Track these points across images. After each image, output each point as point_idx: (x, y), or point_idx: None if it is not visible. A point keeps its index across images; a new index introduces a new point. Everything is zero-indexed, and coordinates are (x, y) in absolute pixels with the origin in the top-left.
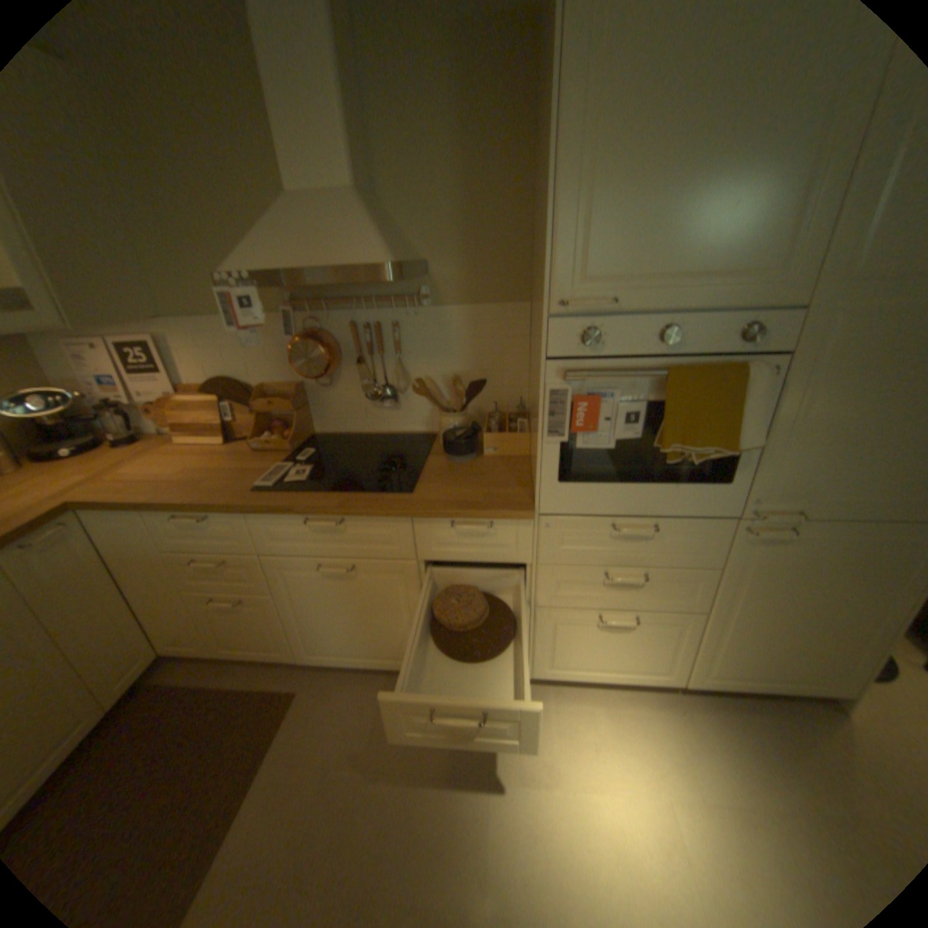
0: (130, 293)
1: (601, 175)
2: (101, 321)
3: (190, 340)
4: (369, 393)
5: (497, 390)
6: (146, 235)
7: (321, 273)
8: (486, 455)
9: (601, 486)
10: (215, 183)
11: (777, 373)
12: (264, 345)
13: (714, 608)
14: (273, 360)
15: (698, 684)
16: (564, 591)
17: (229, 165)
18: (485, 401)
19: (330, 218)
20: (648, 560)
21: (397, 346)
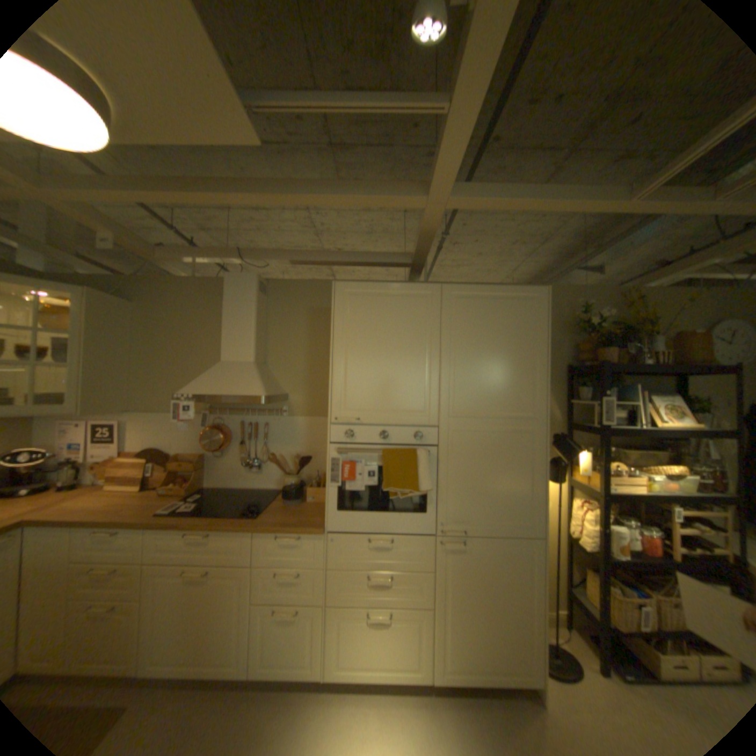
0: (118, 400)
1: (349, 374)
2: (97, 414)
3: (142, 427)
4: (245, 464)
5: (321, 465)
6: (140, 373)
7: (230, 398)
8: (308, 503)
9: (360, 514)
10: (187, 354)
11: (430, 455)
12: (187, 432)
13: (436, 605)
14: (190, 441)
15: (440, 681)
16: (344, 593)
17: (197, 347)
18: (314, 471)
19: (240, 376)
20: (391, 566)
21: (266, 437)
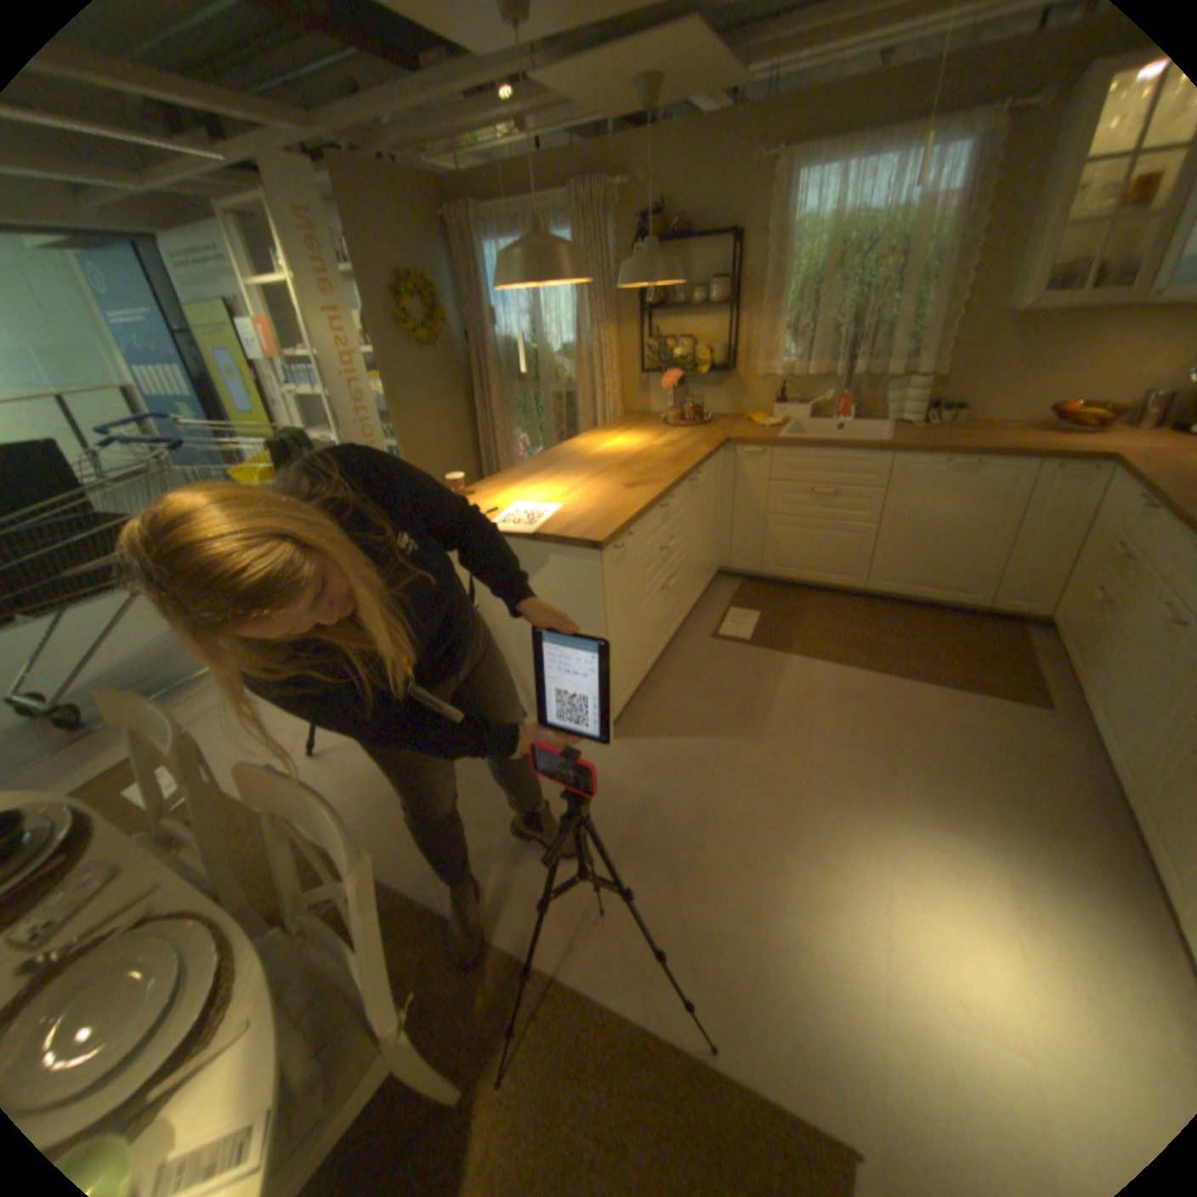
0: None
1: None
2: None
3: None
4: None
5: None
6: None
7: None
8: None
9: None
10: None
11: None
12: None
13: None
14: None
15: None
16: None
17: None
18: None
19: None
20: None
21: None
